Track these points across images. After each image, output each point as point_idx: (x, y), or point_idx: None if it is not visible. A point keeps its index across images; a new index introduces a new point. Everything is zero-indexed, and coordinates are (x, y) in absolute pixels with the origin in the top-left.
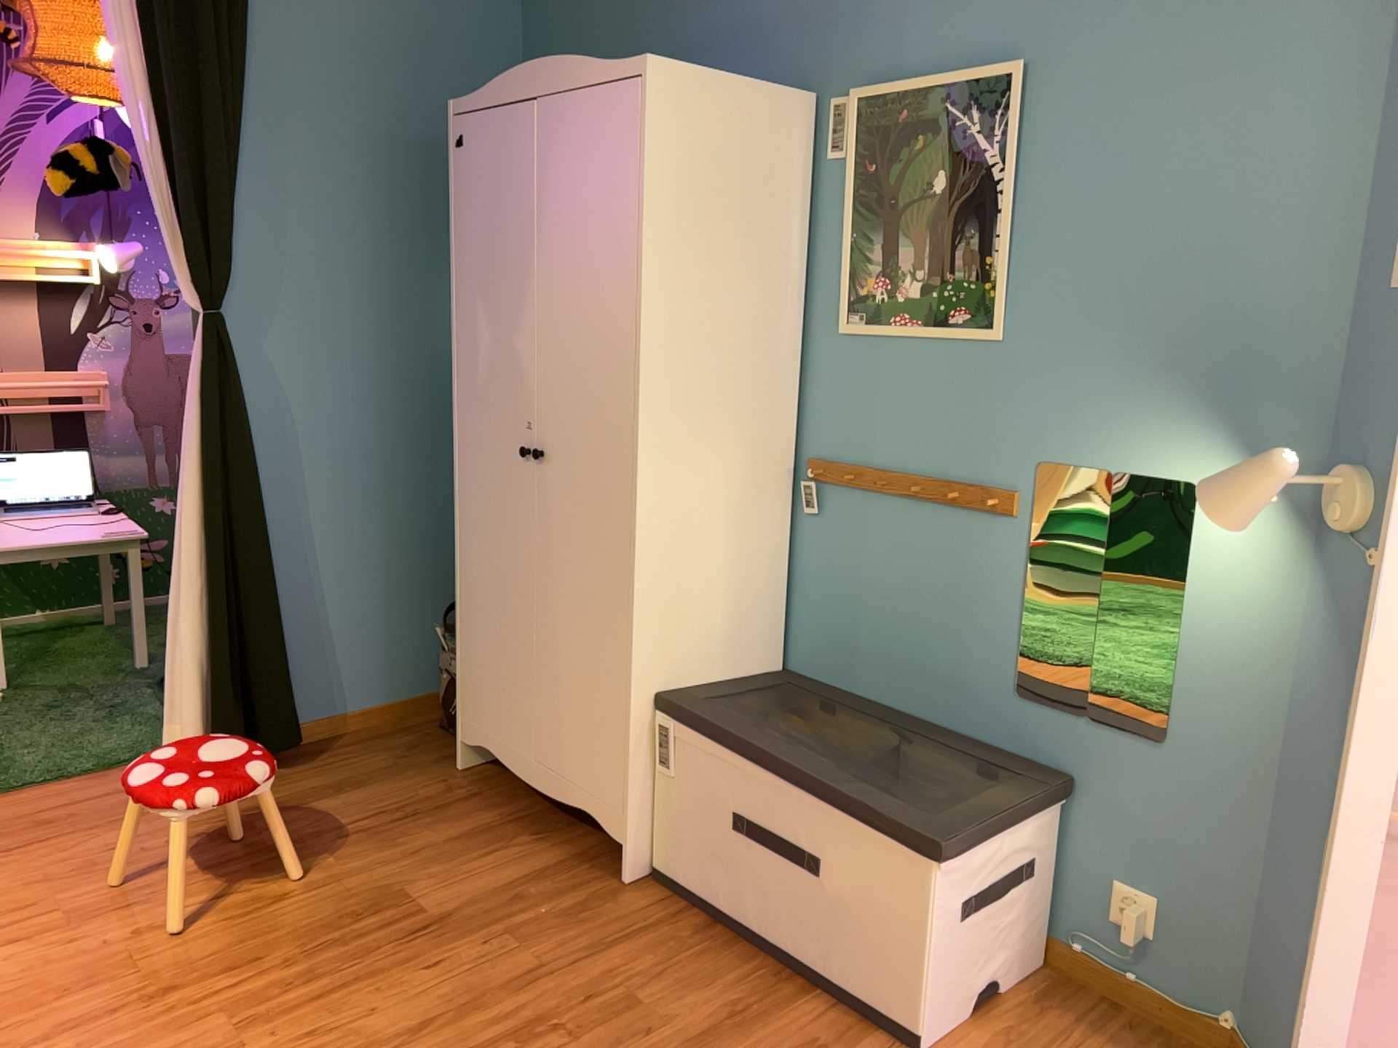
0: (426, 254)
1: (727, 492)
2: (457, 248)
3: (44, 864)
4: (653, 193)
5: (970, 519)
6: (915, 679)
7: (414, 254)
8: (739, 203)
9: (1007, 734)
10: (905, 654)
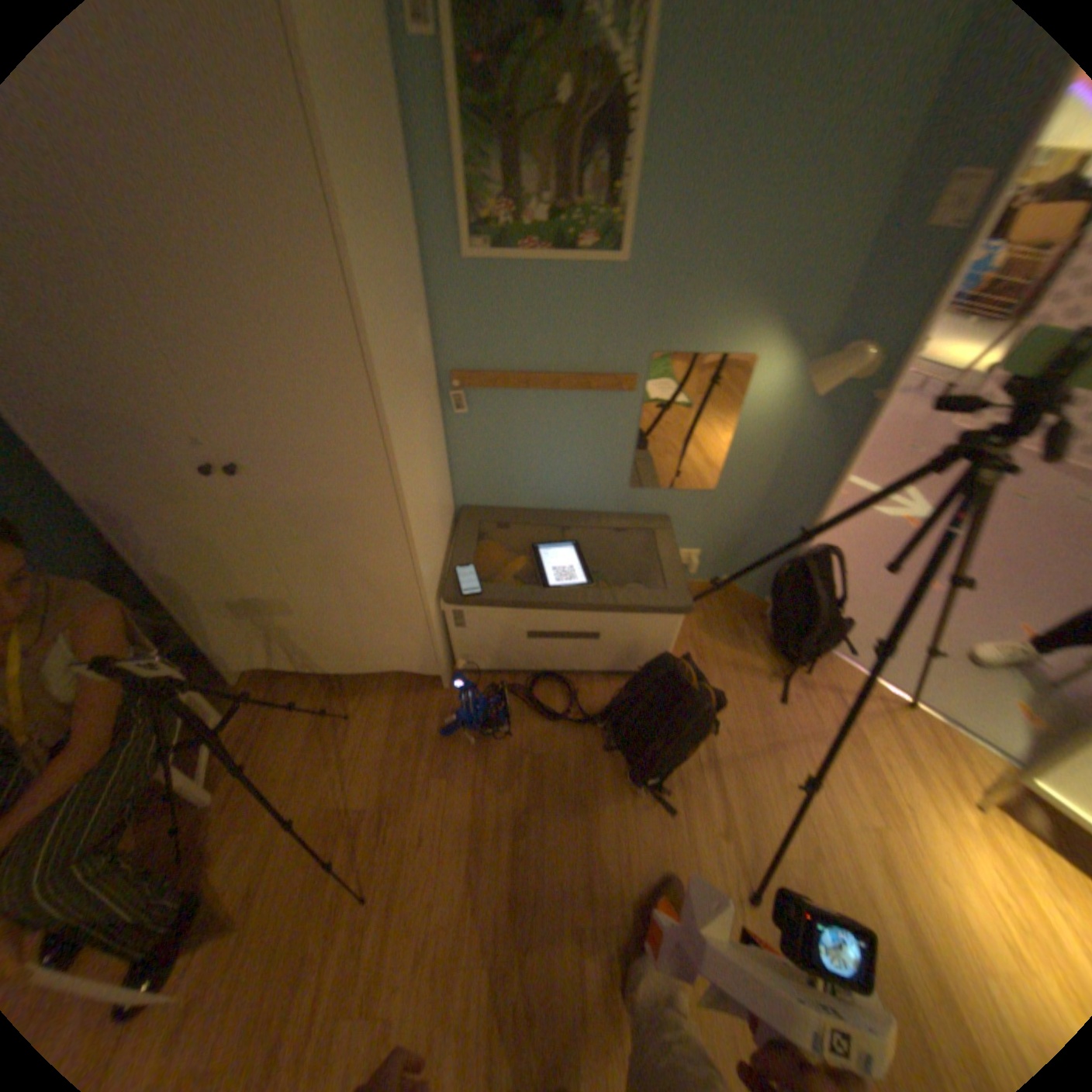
0: None
1: (426, 434)
2: None
3: None
4: (329, 129)
5: (597, 397)
6: (559, 496)
7: None
8: (374, 121)
9: (623, 508)
10: (550, 485)
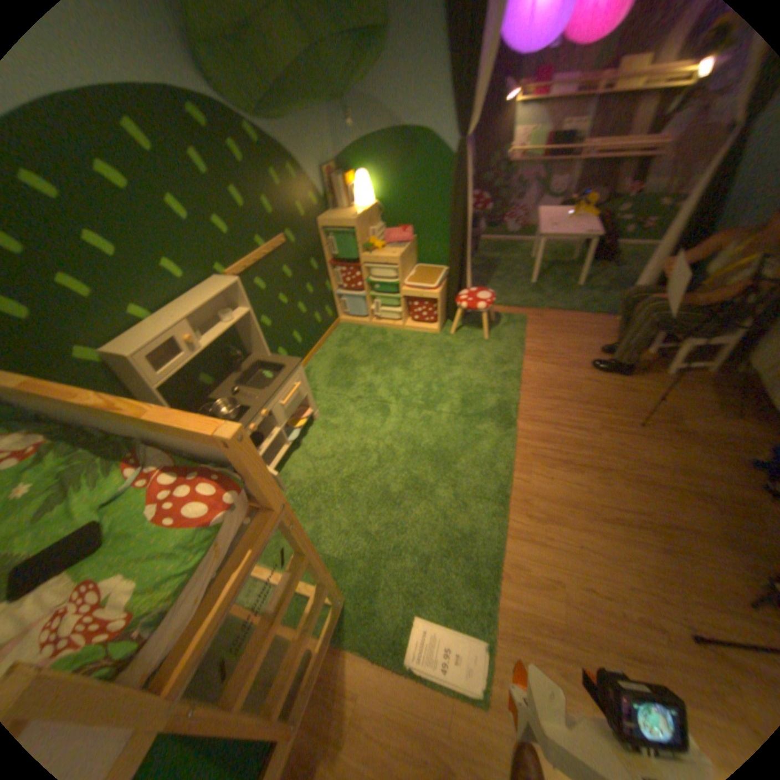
0: None
1: None
2: None
3: (569, 343)
4: None
5: None
6: None
7: None
8: None
9: None
10: None
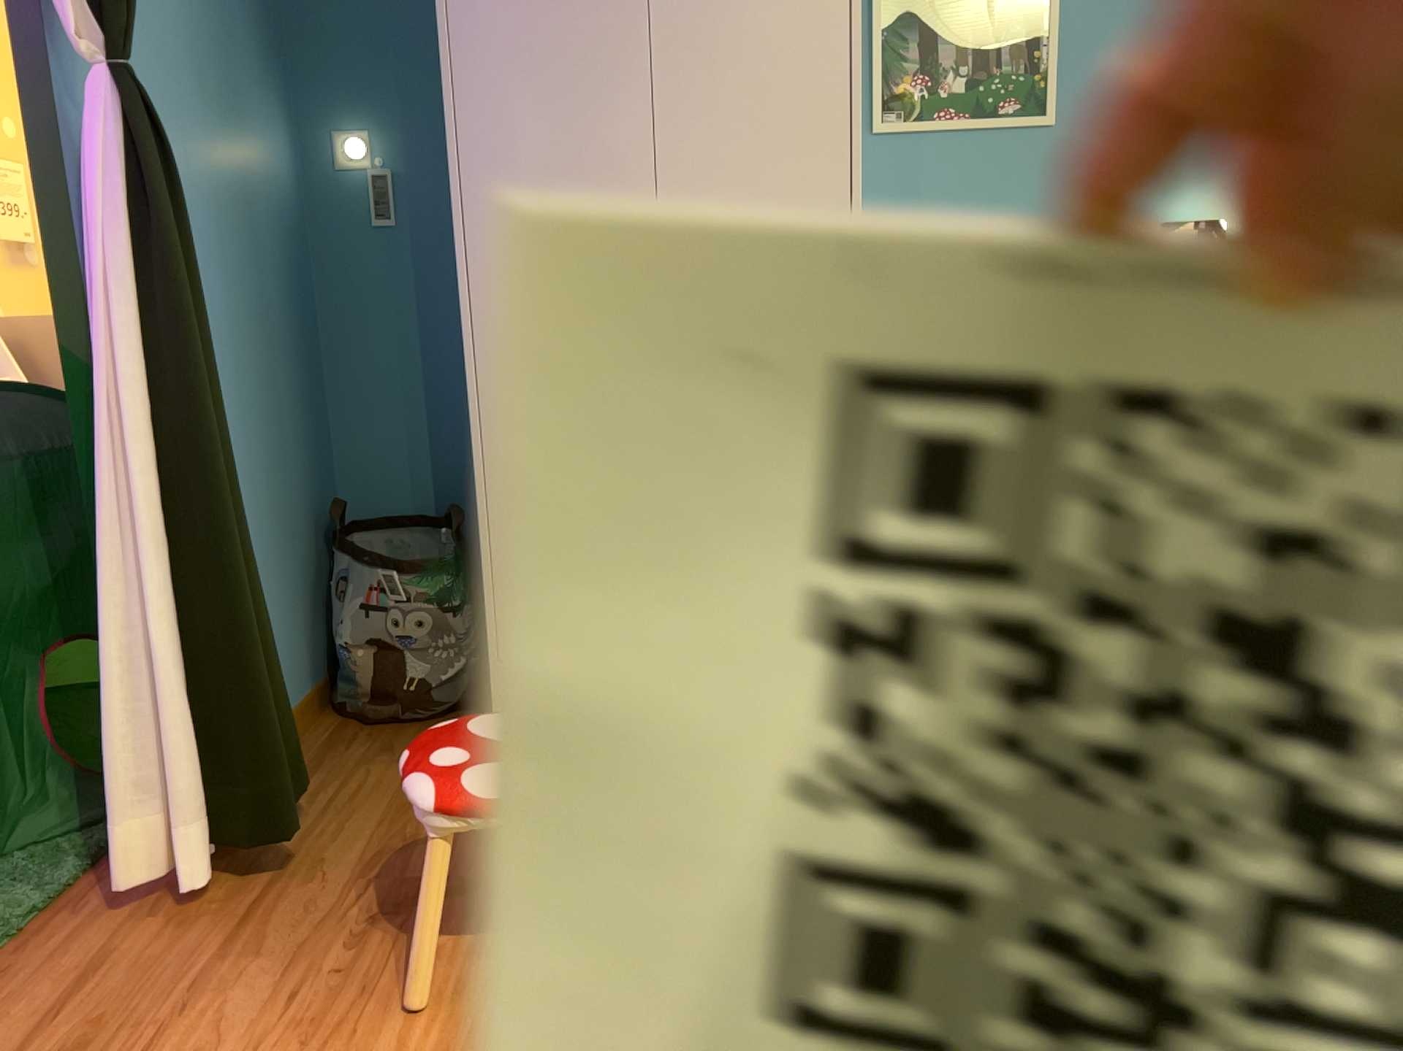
0: (235, 50)
1: None
2: (453, 16)
3: None
4: None
5: None
6: None
7: (227, 46)
8: None
9: None
10: None
